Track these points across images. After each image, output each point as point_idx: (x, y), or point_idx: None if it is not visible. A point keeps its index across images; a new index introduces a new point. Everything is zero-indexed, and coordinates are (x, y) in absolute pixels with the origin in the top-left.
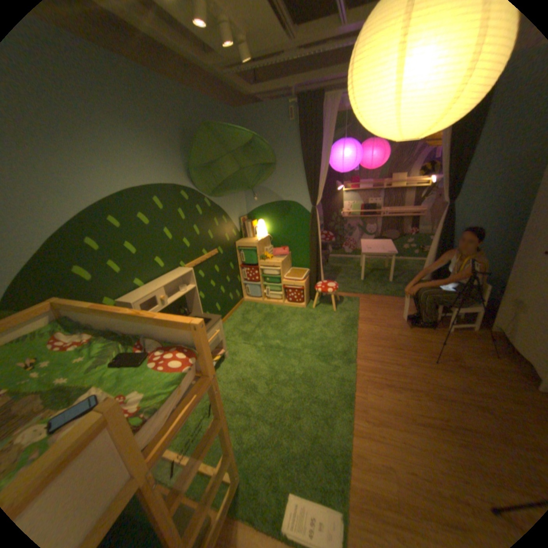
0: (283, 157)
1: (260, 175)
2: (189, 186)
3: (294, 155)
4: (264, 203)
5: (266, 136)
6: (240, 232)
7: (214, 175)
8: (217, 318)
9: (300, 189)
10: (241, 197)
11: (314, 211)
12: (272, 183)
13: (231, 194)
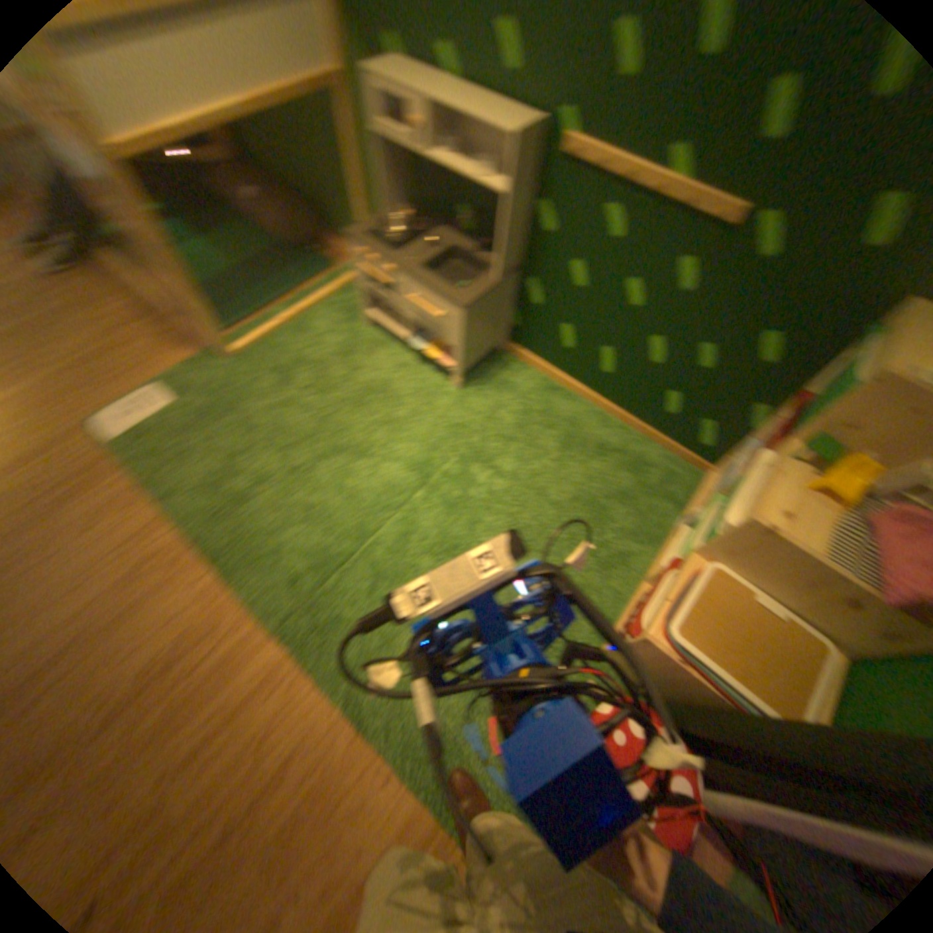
0: None
1: None
2: None
3: None
4: None
5: None
6: None
7: None
8: (455, 303)
9: None
10: None
11: None
12: None
13: None
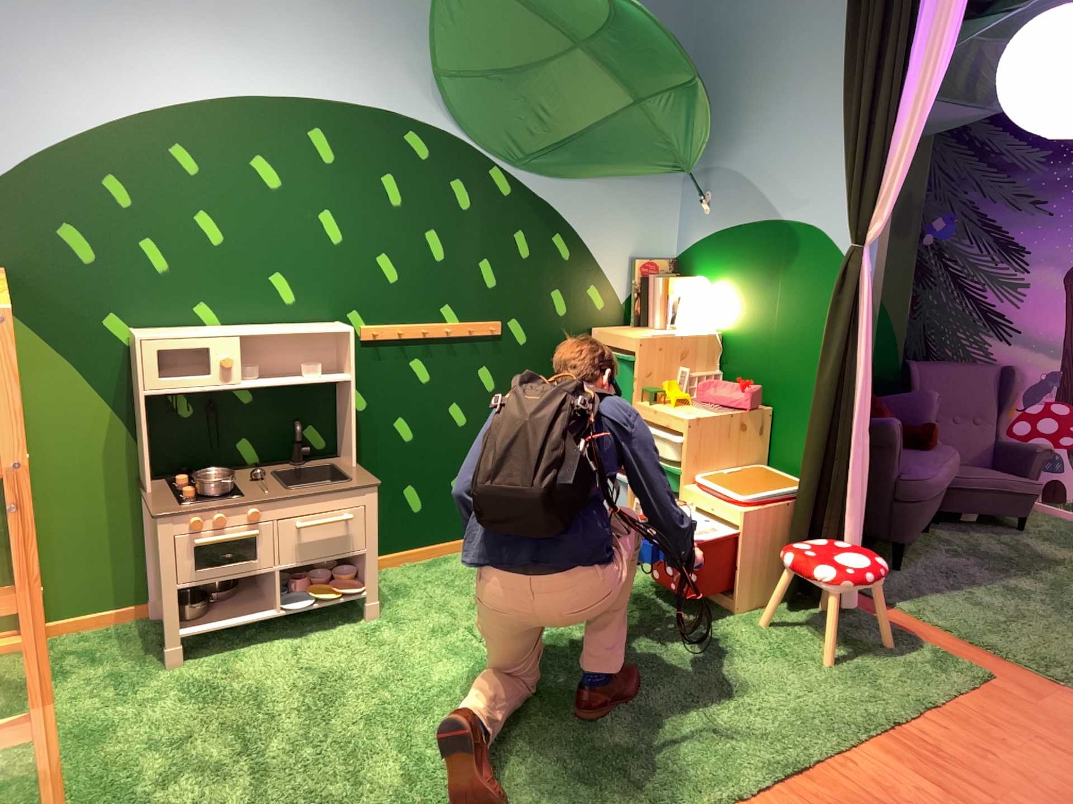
0: (797, 77)
1: (686, 125)
2: (445, 131)
3: (828, 72)
4: (722, 226)
5: (760, 15)
6: (624, 304)
7: (538, 114)
8: (369, 482)
9: (832, 188)
10: (662, 201)
11: (848, 263)
12: (753, 163)
13: (605, 179)
